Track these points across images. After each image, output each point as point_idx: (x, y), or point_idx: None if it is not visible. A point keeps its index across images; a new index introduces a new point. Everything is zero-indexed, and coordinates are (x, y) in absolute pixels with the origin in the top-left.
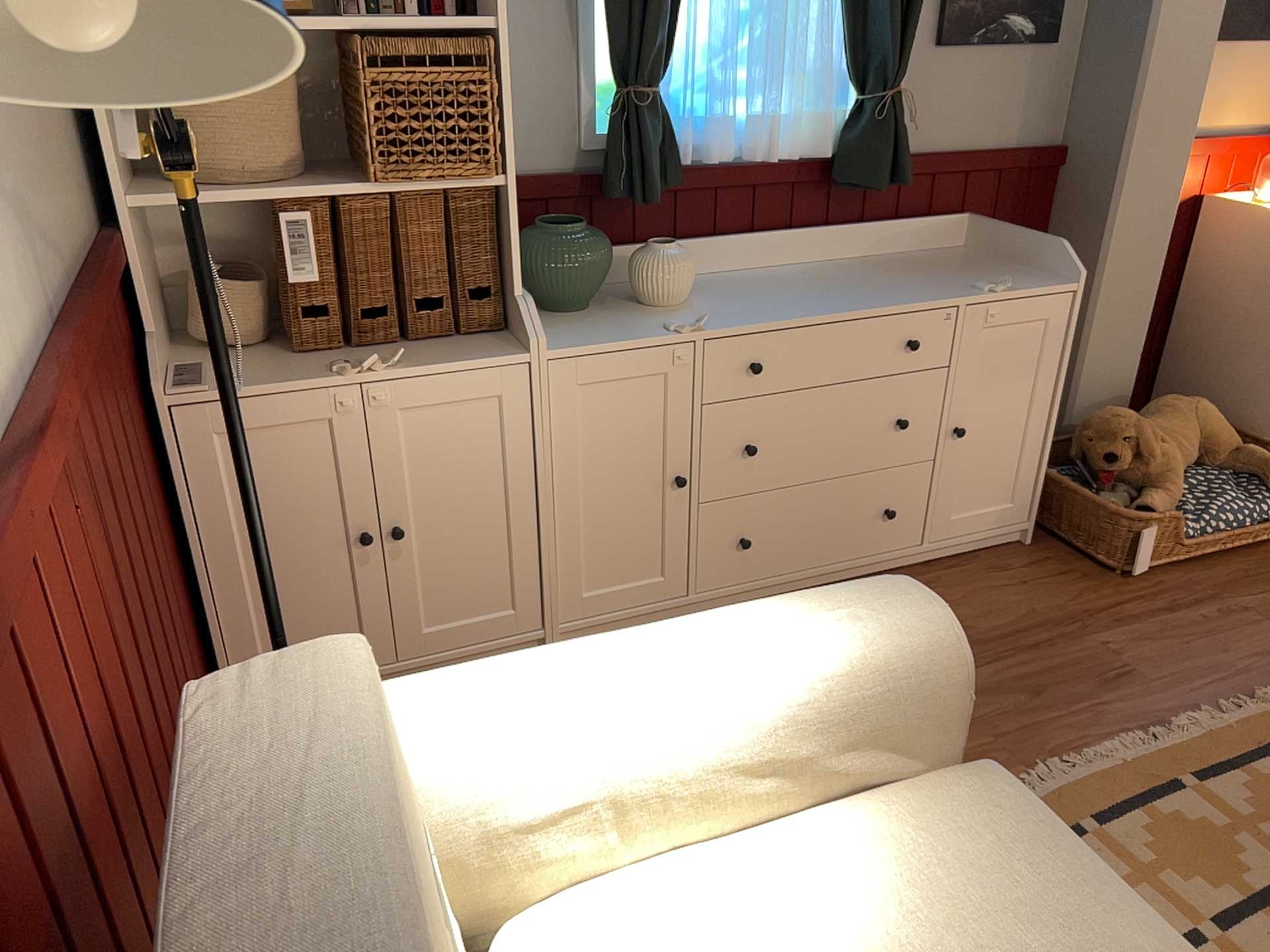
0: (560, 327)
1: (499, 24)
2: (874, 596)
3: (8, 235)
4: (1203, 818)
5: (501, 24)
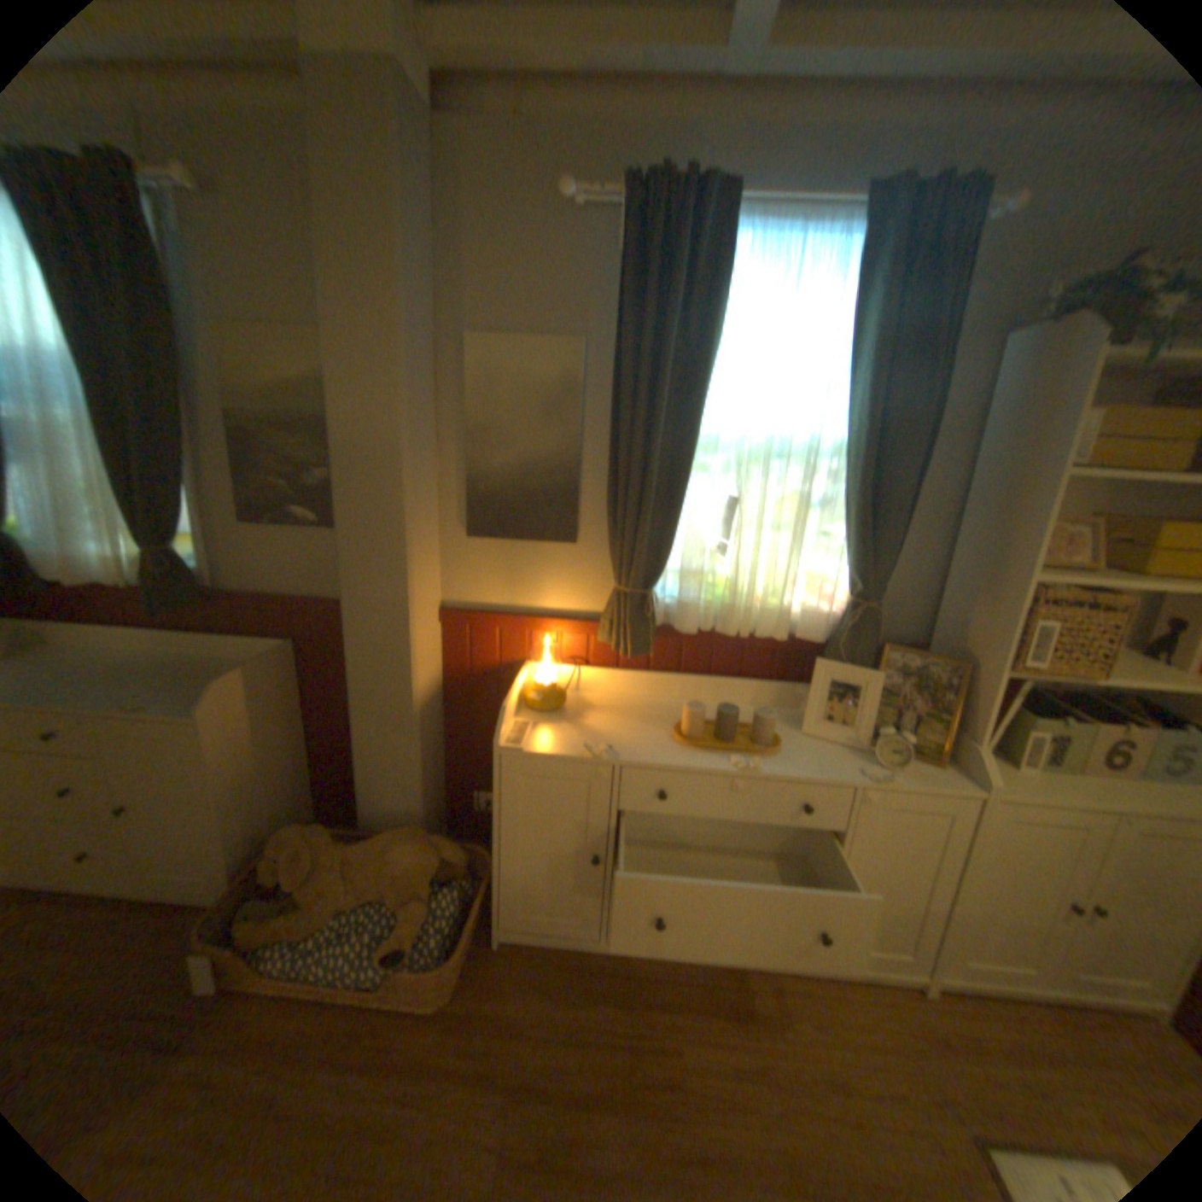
0: None
1: None
2: None
3: None
4: None
5: None
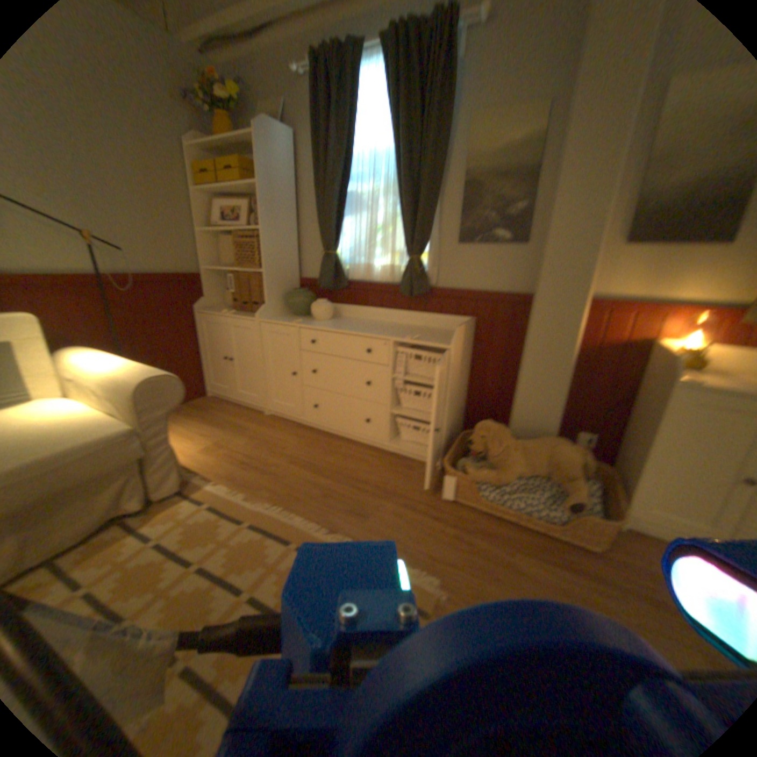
0: (281, 317)
1: (265, 228)
2: (150, 371)
3: (97, 252)
4: (270, 555)
5: (260, 227)
